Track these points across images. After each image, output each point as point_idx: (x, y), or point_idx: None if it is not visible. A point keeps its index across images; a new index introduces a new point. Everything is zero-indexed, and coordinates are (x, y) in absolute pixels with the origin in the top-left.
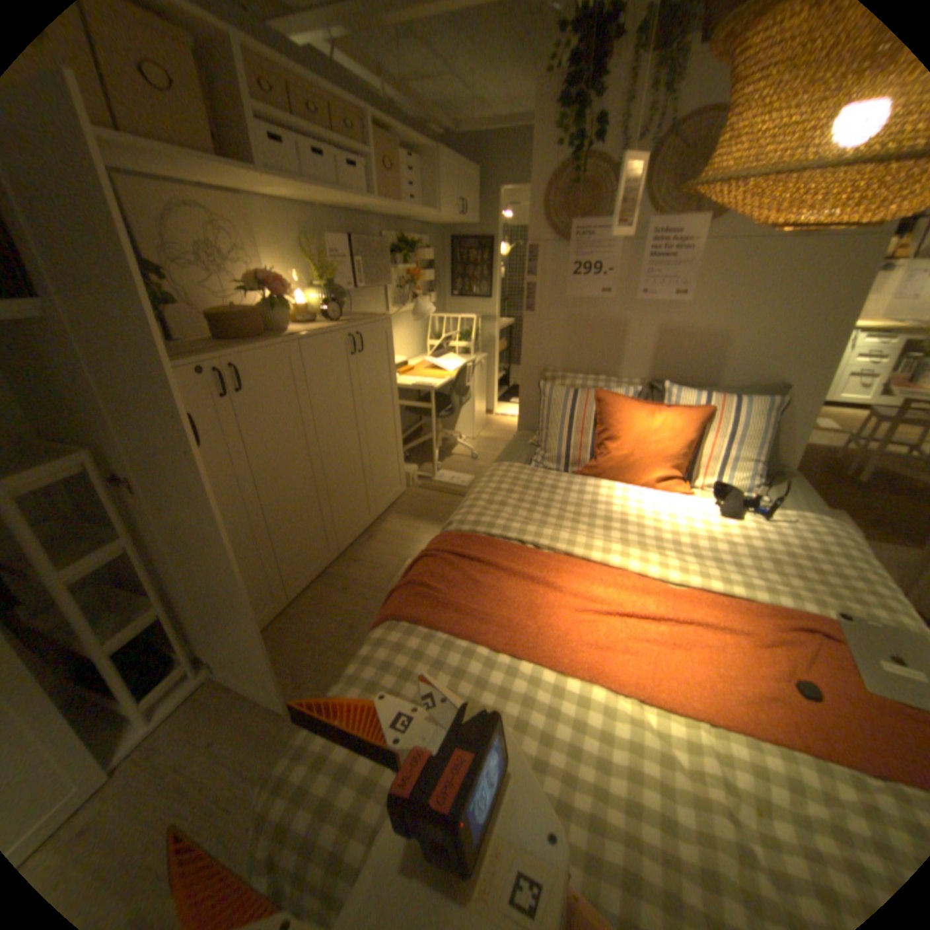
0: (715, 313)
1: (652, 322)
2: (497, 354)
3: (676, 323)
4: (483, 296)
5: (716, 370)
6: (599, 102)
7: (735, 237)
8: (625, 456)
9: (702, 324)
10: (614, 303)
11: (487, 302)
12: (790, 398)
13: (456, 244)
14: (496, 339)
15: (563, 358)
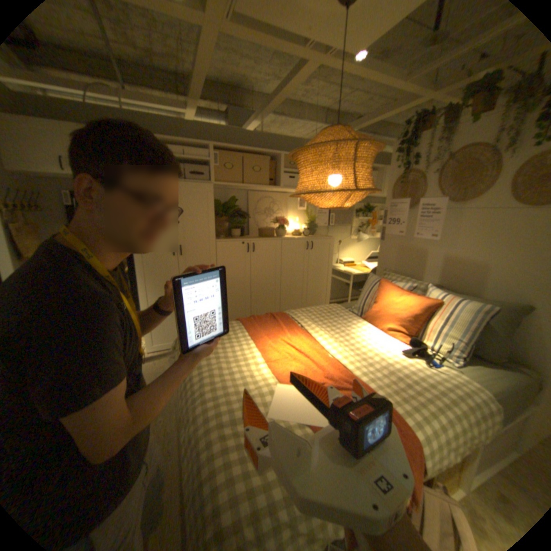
0: (477, 251)
1: (440, 252)
2: None
3: (454, 255)
4: None
5: (479, 287)
6: (417, 149)
7: (488, 208)
8: (377, 312)
9: (469, 257)
10: (420, 240)
11: None
12: (501, 309)
13: None
14: None
15: (395, 266)
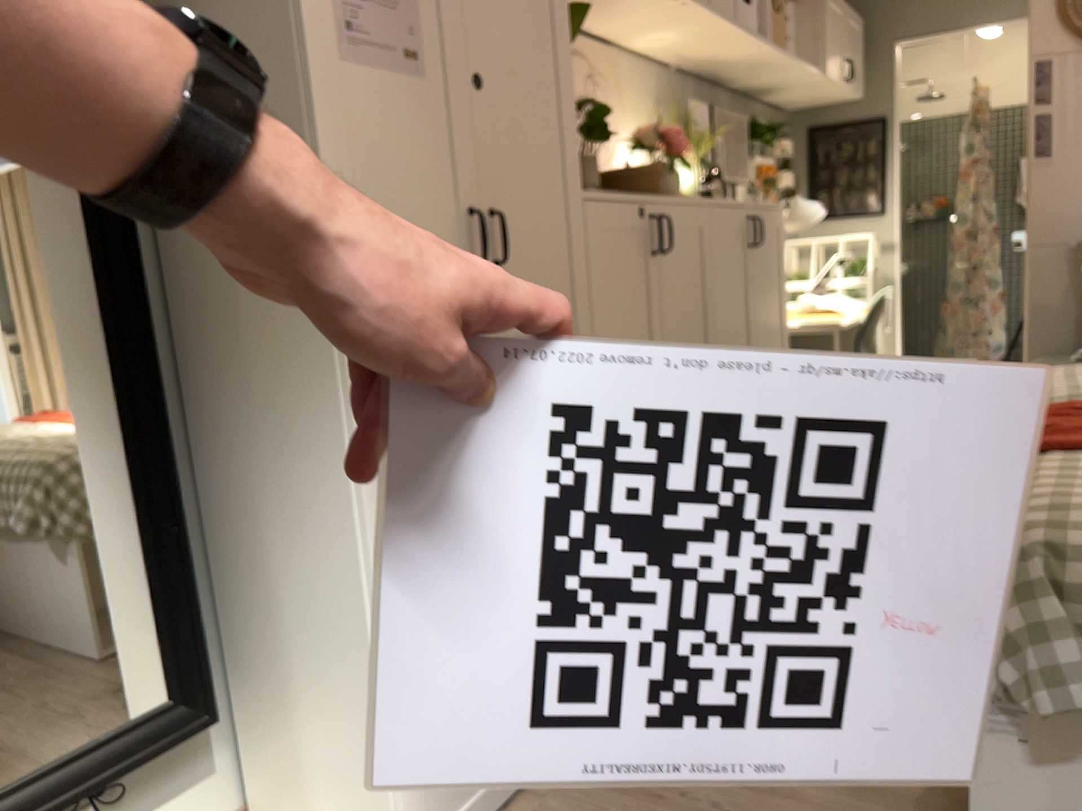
0: None
1: None
2: (896, 307)
3: None
4: (865, 211)
5: None
6: None
7: None
8: None
9: None
10: None
11: (872, 220)
12: None
13: (812, 138)
14: (893, 281)
15: None
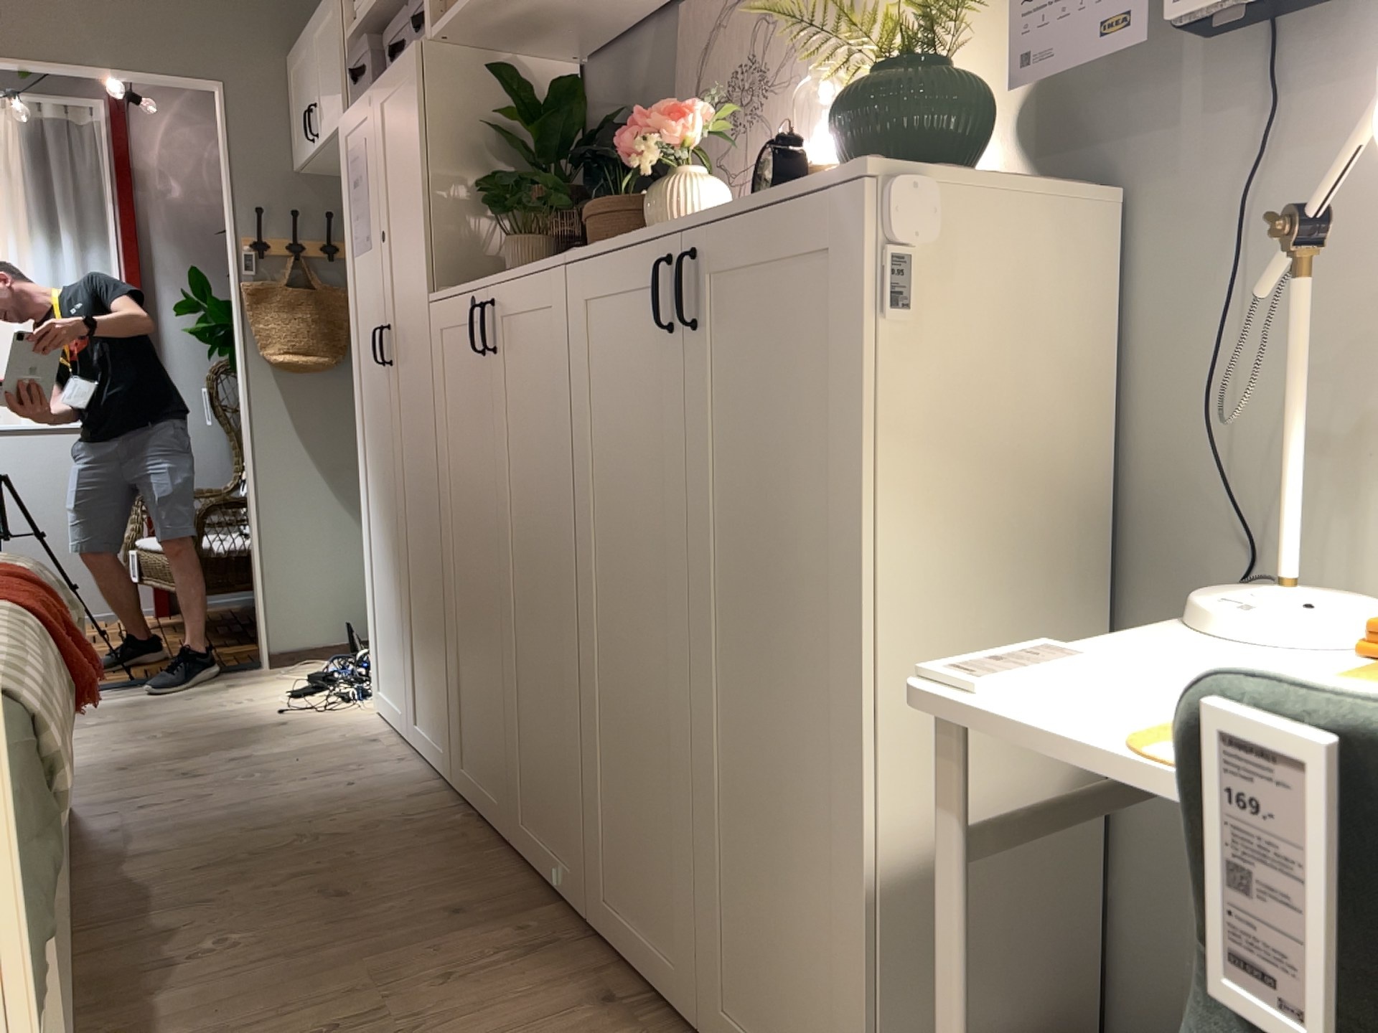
0: None
1: None
2: None
3: None
4: None
5: None
6: None
7: None
8: None
9: None
10: None
11: None
12: None
13: None
14: None
15: None
